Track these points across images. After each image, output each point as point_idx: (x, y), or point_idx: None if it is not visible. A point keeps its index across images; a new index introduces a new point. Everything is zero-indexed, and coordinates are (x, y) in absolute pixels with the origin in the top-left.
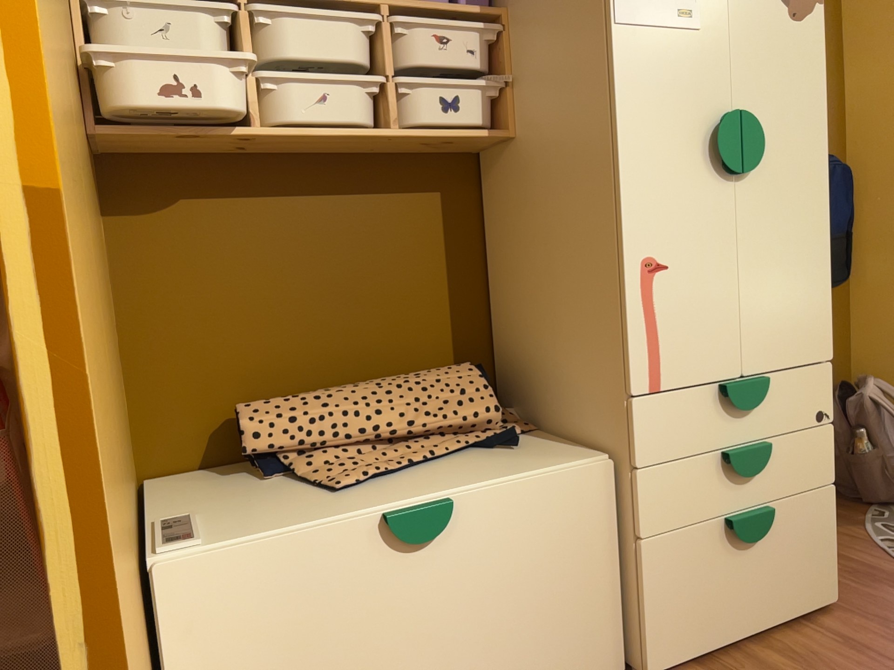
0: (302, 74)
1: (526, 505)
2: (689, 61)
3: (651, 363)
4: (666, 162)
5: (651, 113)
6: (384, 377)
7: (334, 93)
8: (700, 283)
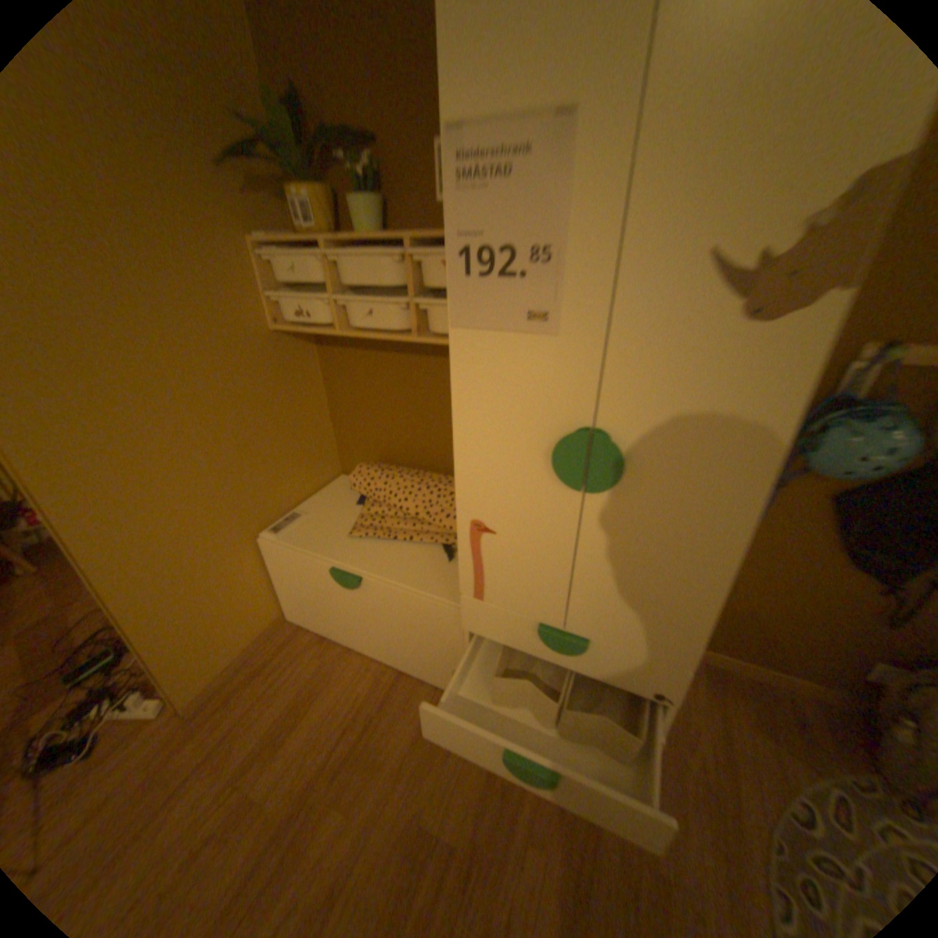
0: (353, 298)
1: (404, 601)
2: (538, 367)
3: (474, 582)
4: (499, 456)
5: (486, 412)
6: (435, 474)
7: (375, 309)
8: (526, 554)
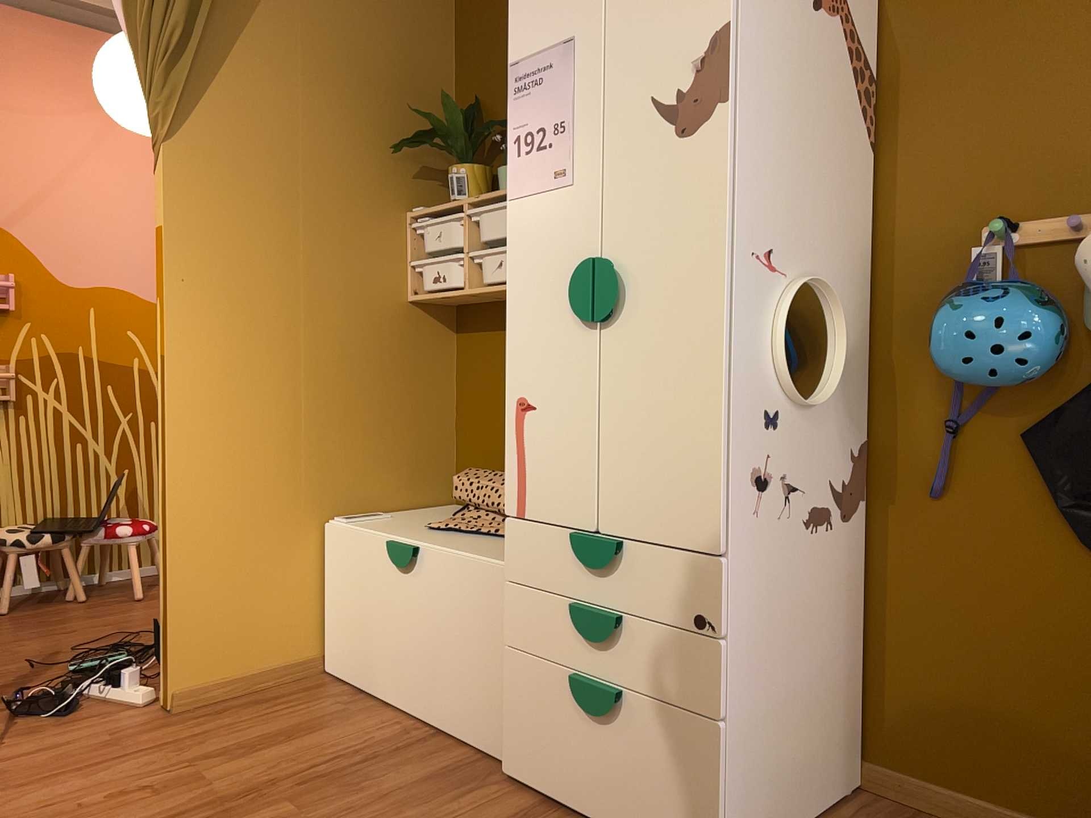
0: (482, 250)
1: (455, 575)
2: (562, 216)
3: (517, 490)
4: (538, 312)
5: (529, 269)
6: None
7: (500, 259)
8: (560, 426)
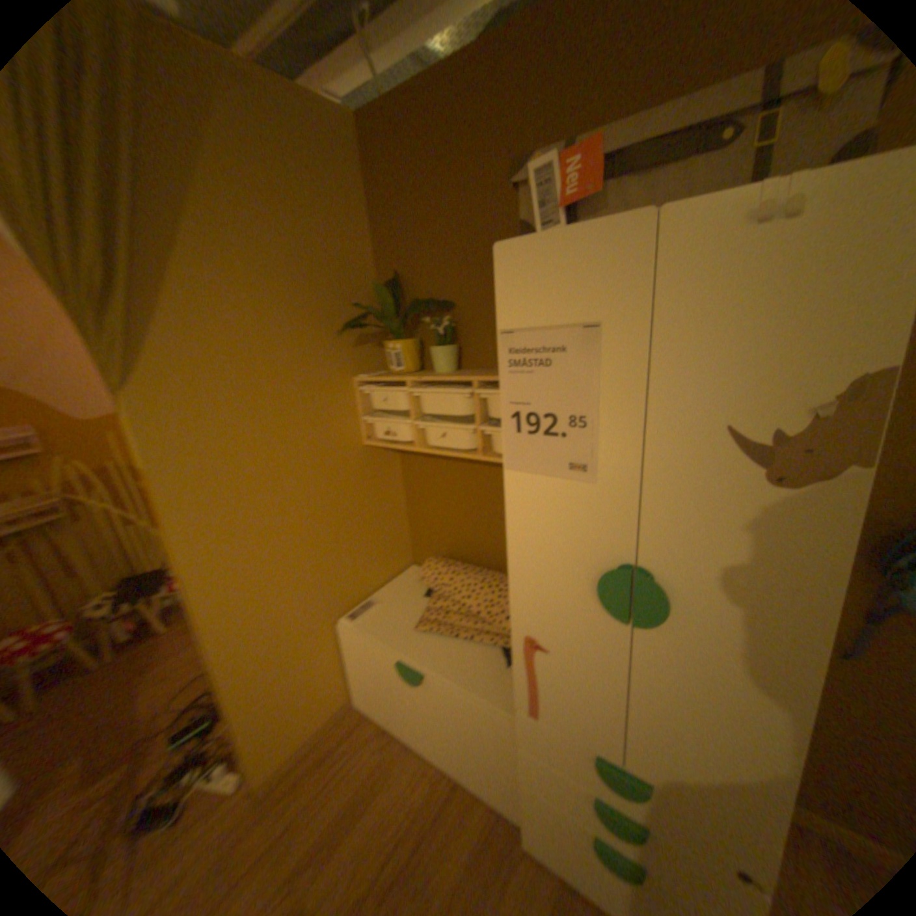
0: (429, 425)
1: (461, 706)
2: (580, 508)
3: (528, 699)
4: (549, 581)
5: (535, 541)
6: (496, 574)
7: (447, 433)
8: (578, 679)
